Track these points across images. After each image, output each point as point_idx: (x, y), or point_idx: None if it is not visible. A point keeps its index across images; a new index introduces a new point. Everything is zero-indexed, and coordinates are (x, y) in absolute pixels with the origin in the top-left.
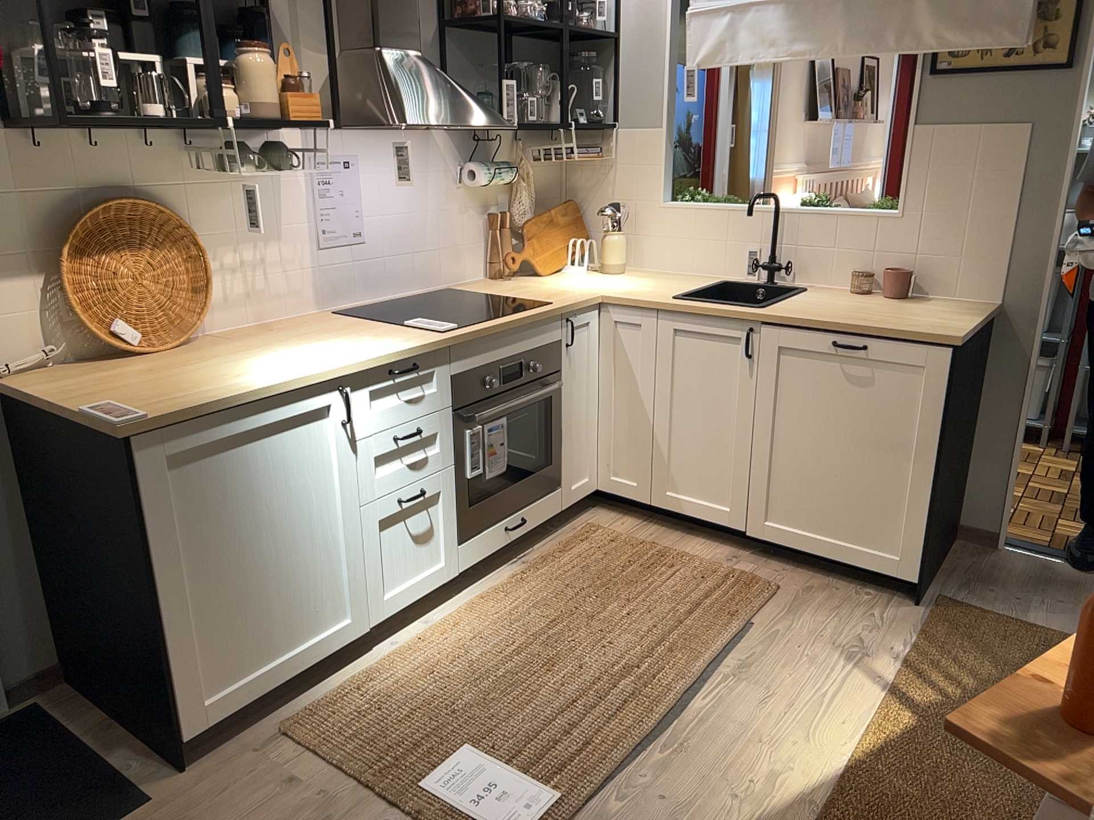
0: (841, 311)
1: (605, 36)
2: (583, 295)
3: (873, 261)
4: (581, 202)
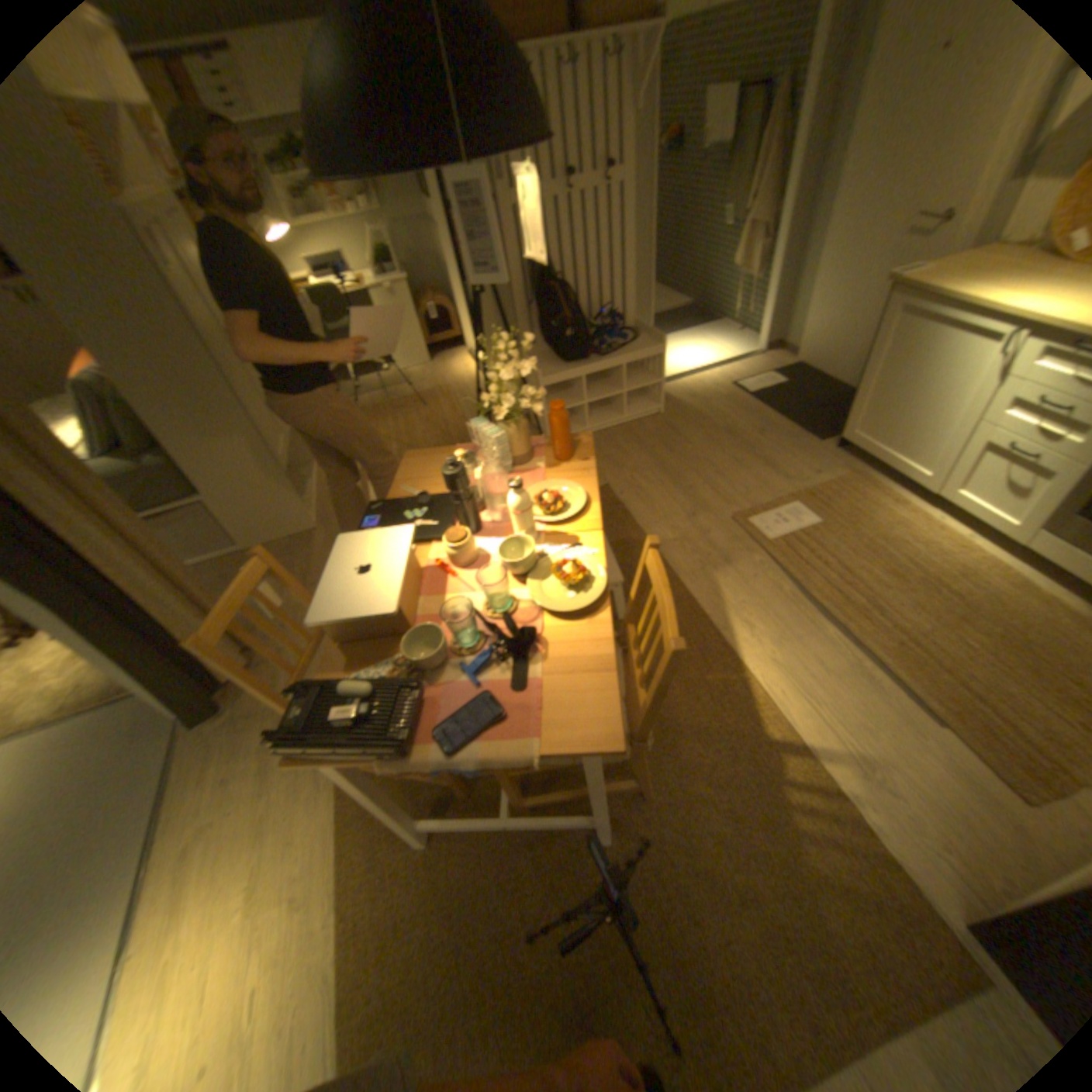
0: None
1: None
2: None
3: None
4: None
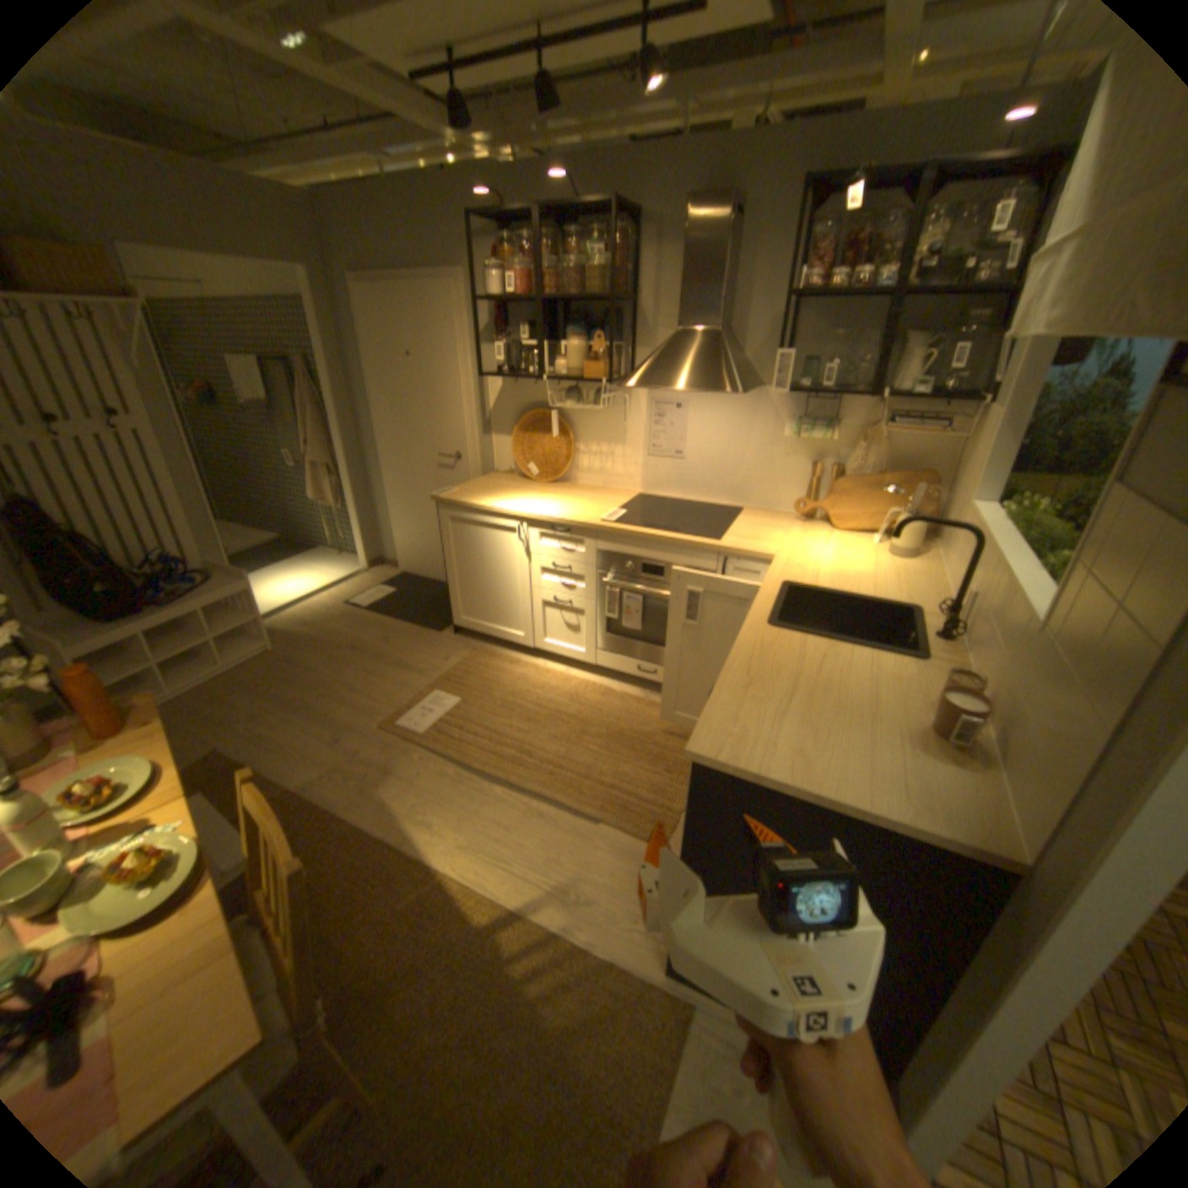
0: (795, 674)
1: (992, 289)
2: (765, 549)
3: (1006, 678)
4: (958, 478)
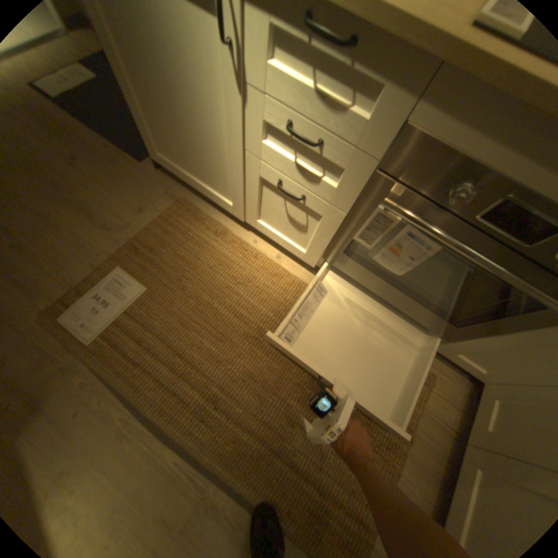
0: None
1: None
2: None
3: None
4: None
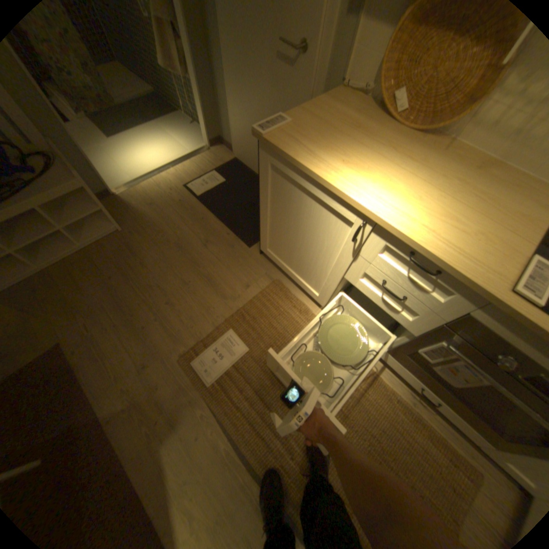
0: None
1: None
2: None
3: None
4: None
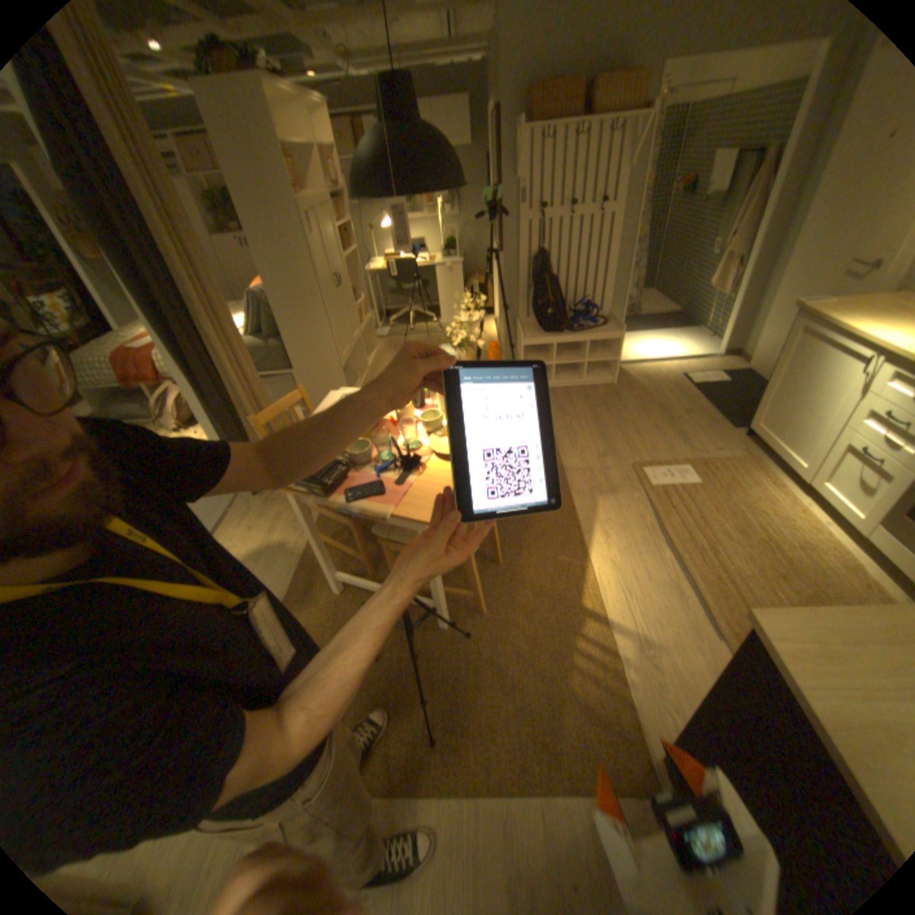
0: None
1: None
2: None
3: None
4: None
